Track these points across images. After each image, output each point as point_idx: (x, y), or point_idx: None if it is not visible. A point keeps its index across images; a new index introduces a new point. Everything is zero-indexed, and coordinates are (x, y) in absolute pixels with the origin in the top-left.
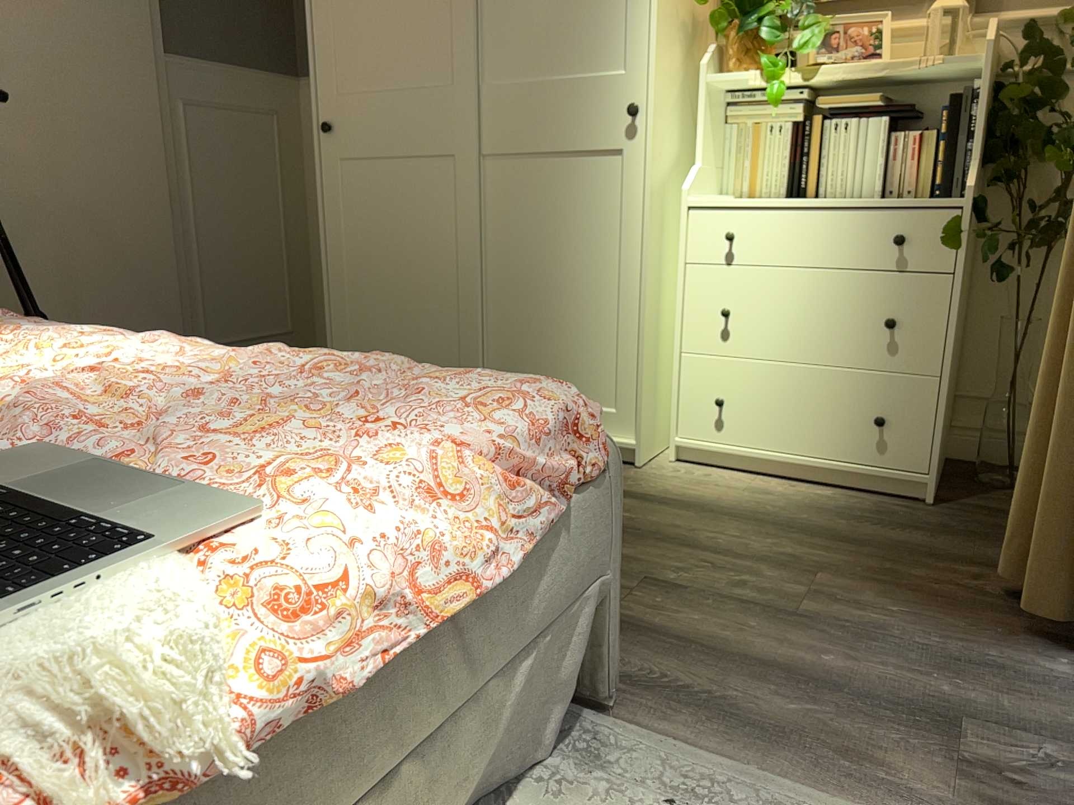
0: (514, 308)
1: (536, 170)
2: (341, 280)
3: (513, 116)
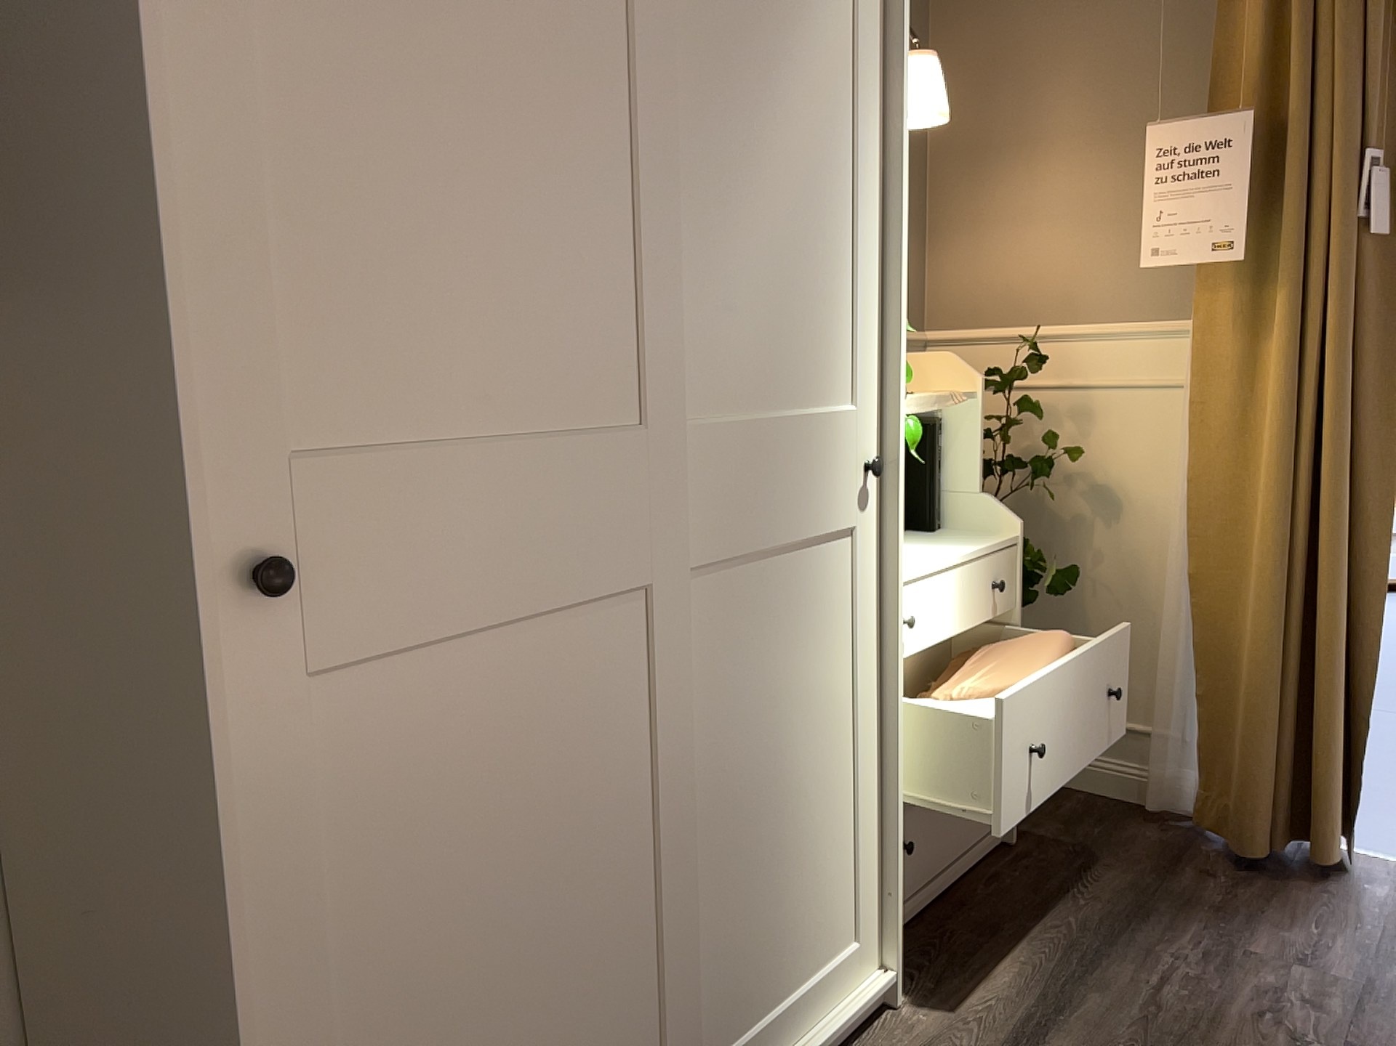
0: (731, 854)
1: (757, 582)
2: None
3: (729, 486)
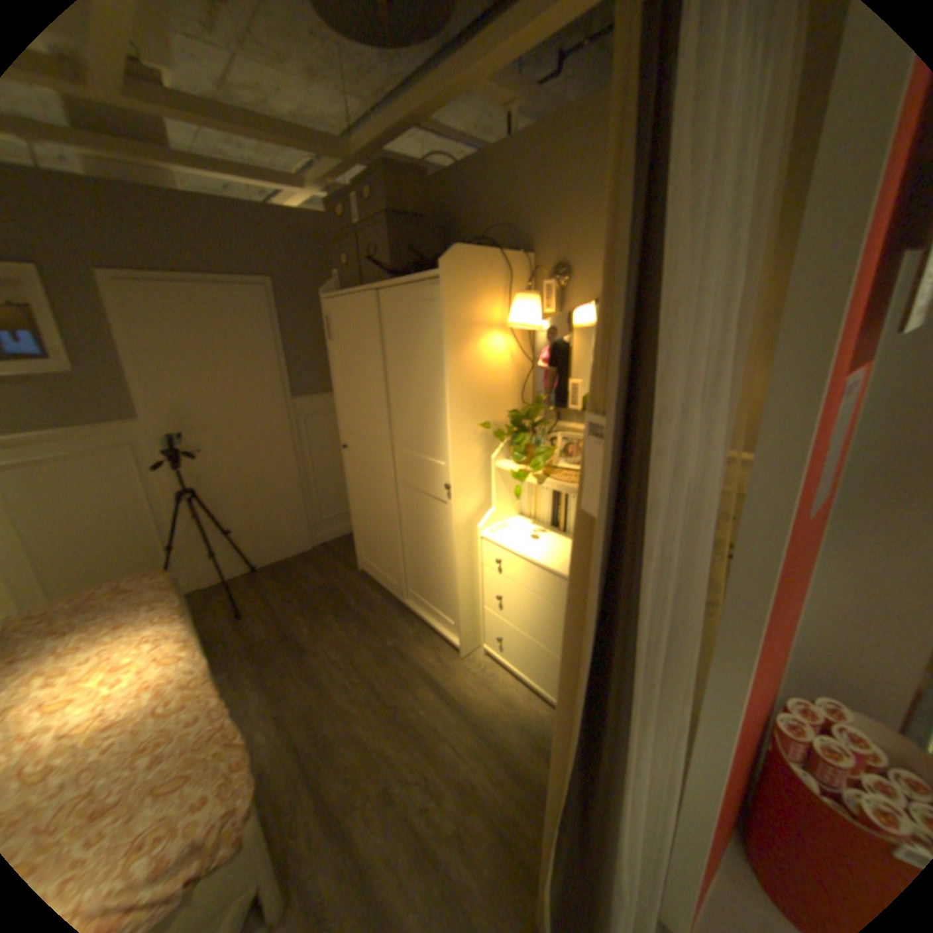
0: (413, 555)
1: (416, 496)
2: (355, 514)
3: (405, 467)
